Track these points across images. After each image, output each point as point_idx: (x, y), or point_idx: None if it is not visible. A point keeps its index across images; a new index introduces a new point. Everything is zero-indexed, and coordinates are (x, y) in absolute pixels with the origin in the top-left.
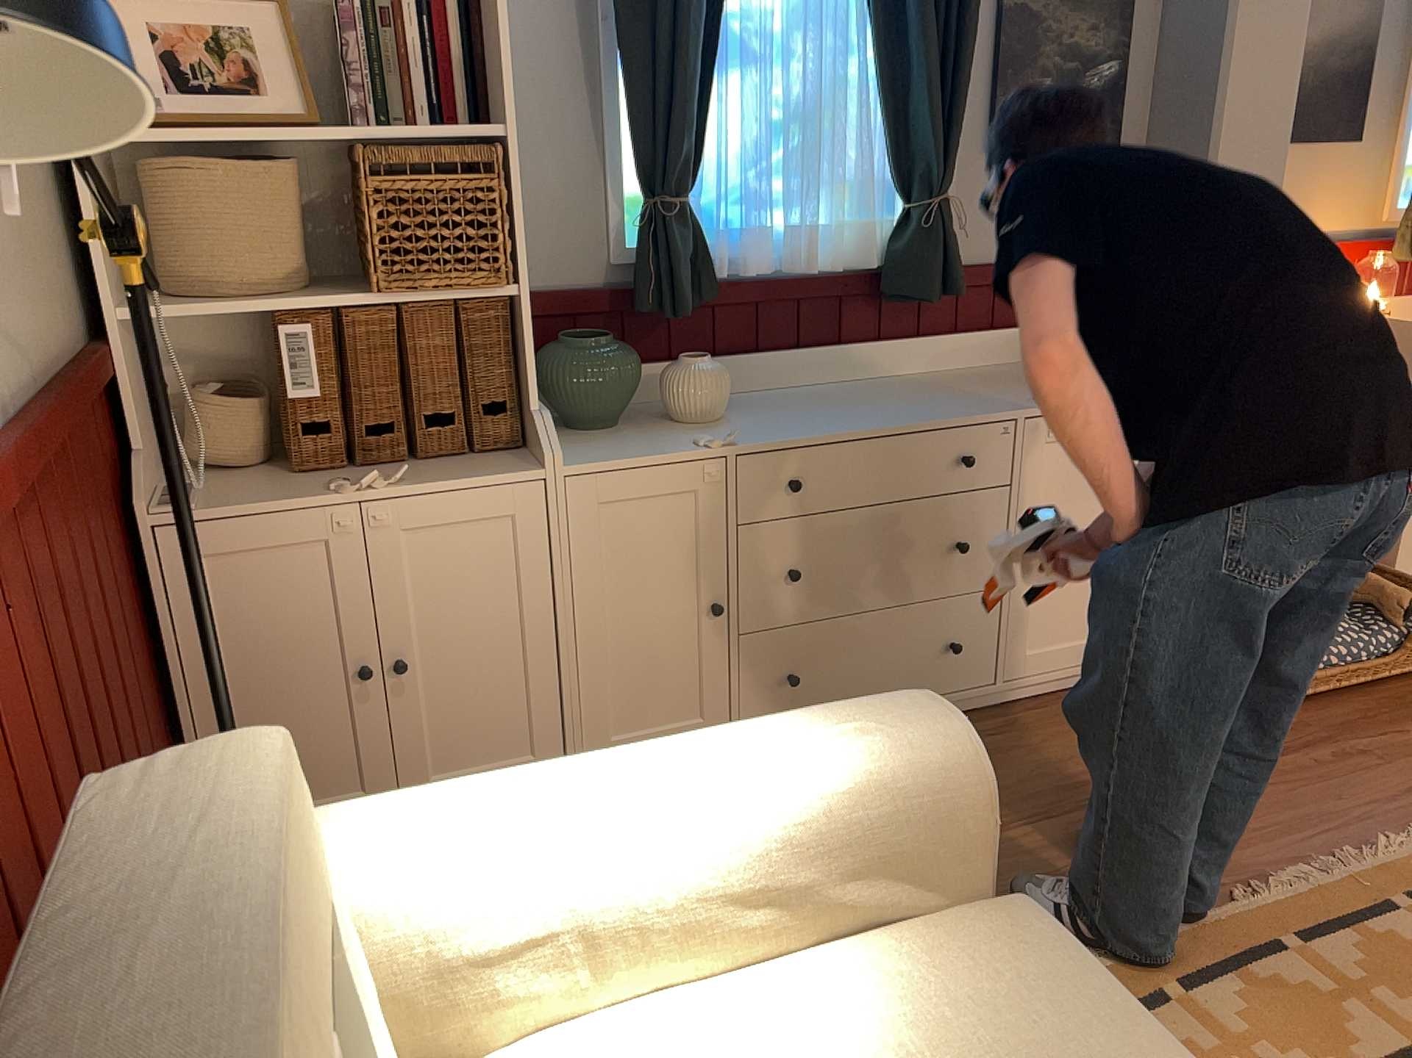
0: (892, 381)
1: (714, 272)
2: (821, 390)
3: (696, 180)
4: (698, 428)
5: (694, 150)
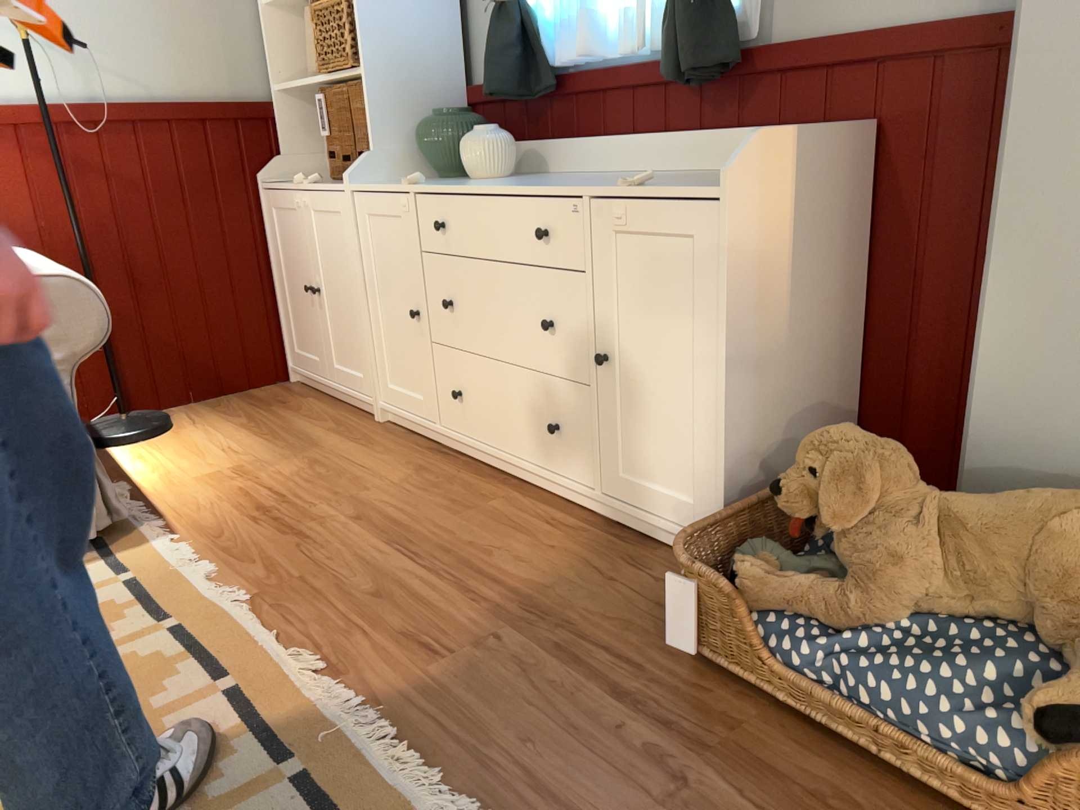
0: (670, 174)
1: (548, 65)
2: (609, 175)
3: None
4: (454, 182)
5: None
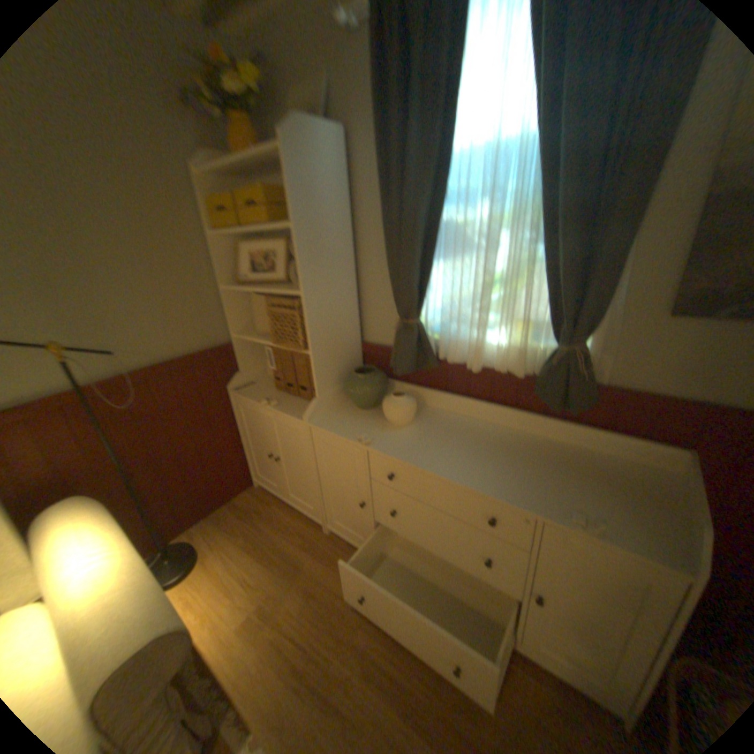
0: (536, 441)
1: (436, 354)
2: (486, 428)
3: (432, 308)
4: (383, 426)
5: (416, 297)
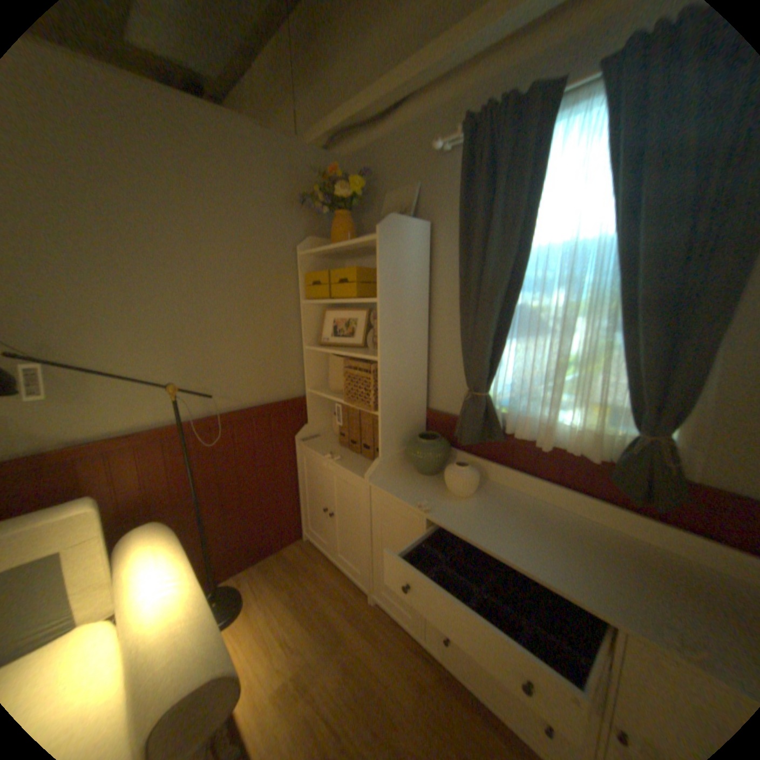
0: (614, 536)
1: (504, 429)
2: (556, 513)
3: (503, 384)
4: (445, 496)
5: (488, 372)
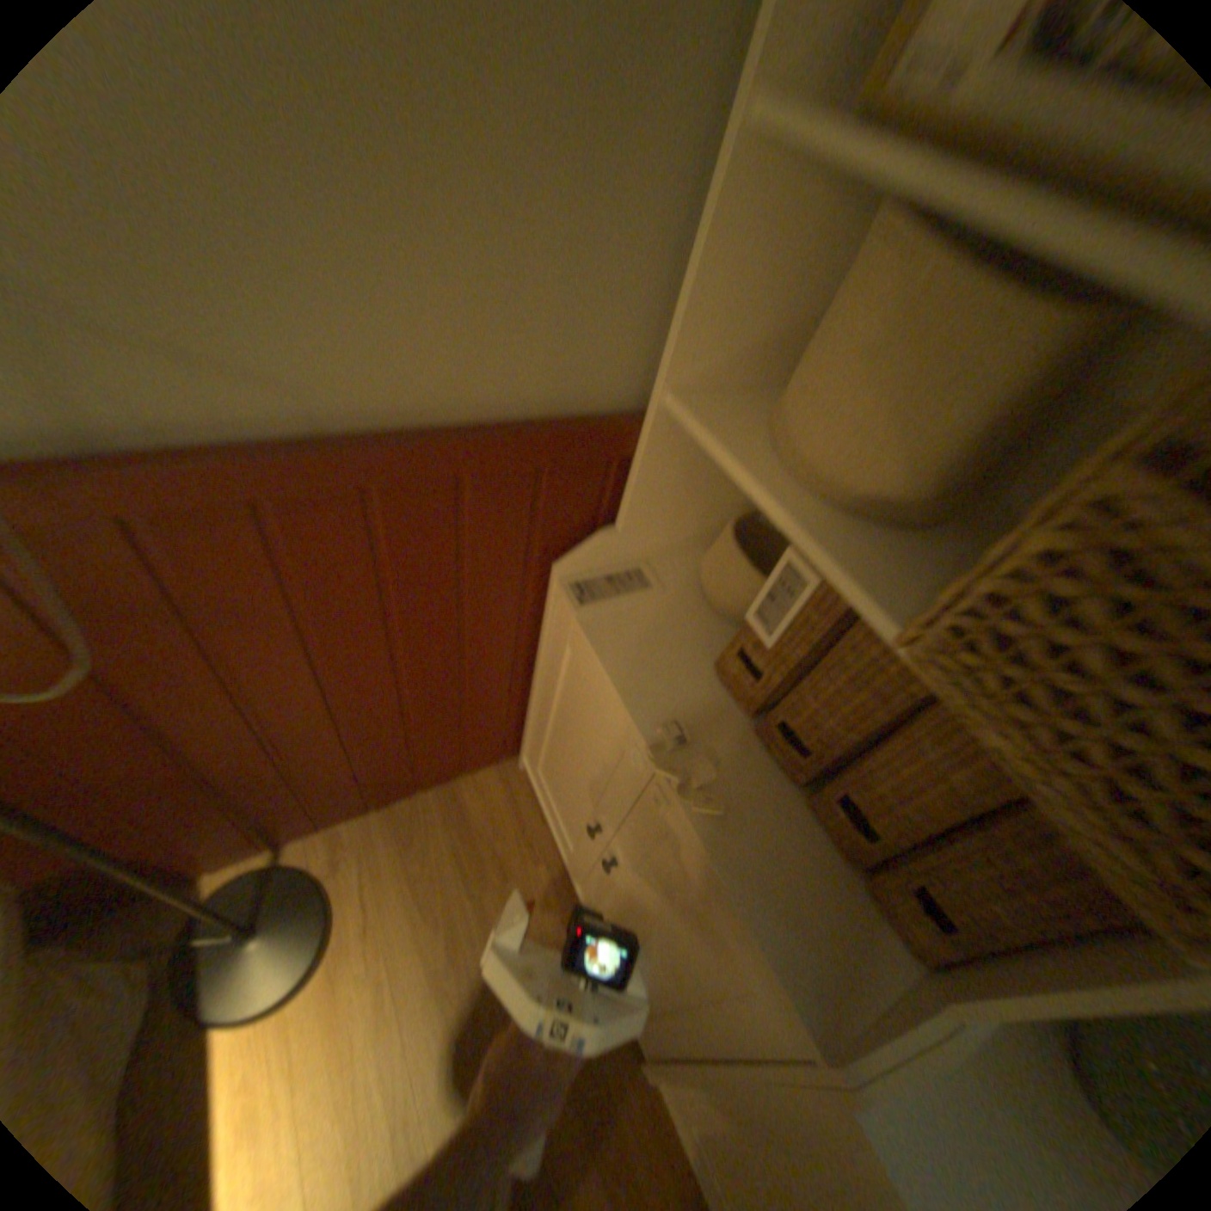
0: None
1: None
2: None
3: None
4: None
5: None
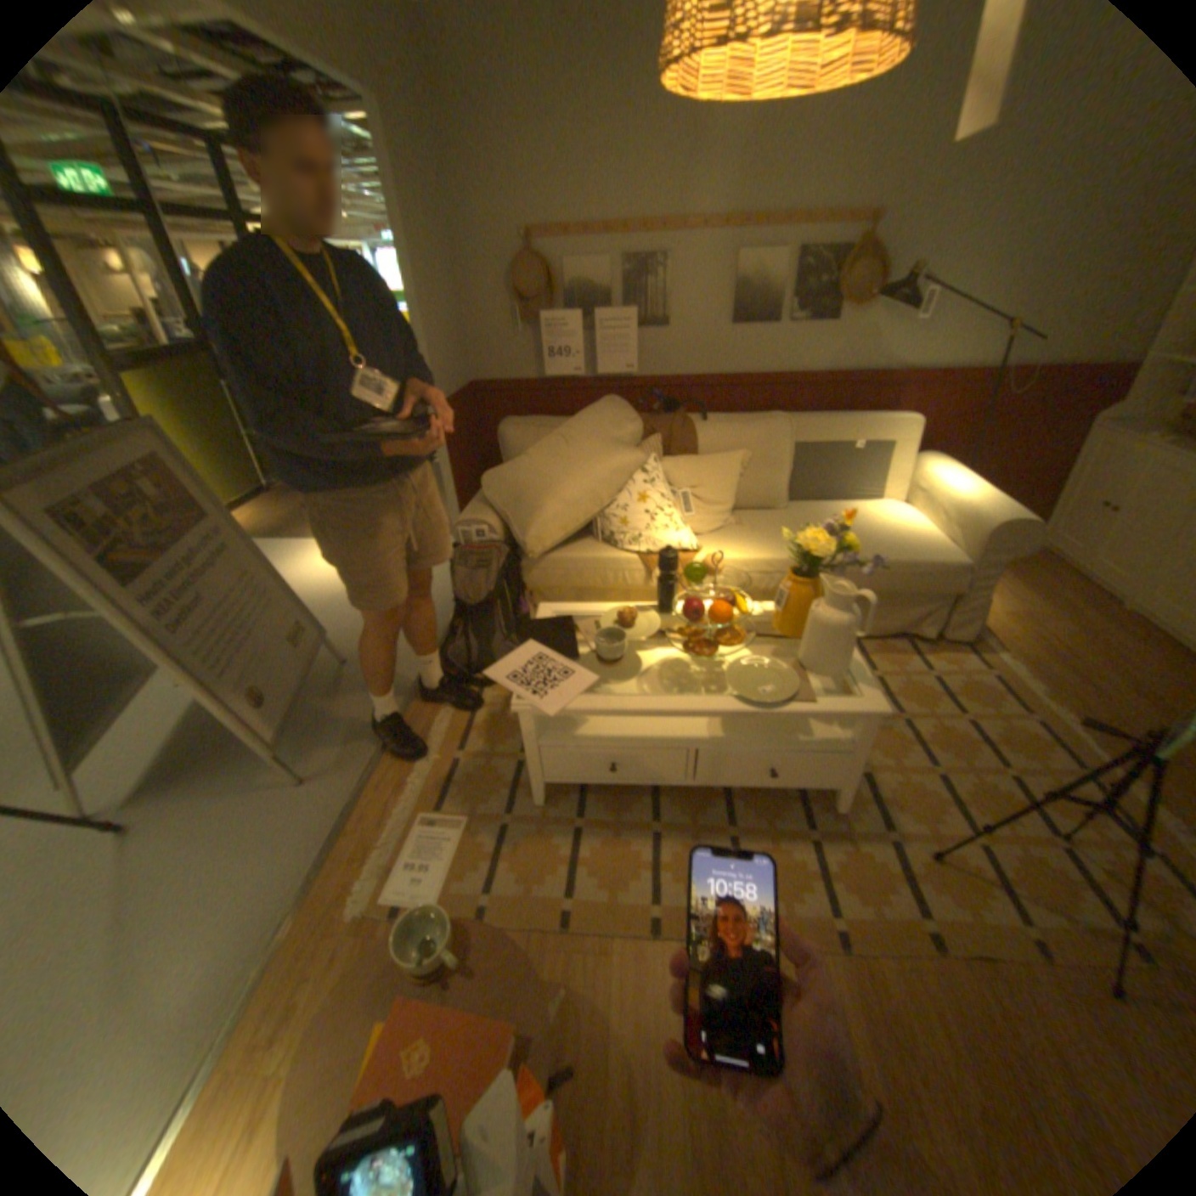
0: None
1: None
2: None
3: None
4: None
5: None
